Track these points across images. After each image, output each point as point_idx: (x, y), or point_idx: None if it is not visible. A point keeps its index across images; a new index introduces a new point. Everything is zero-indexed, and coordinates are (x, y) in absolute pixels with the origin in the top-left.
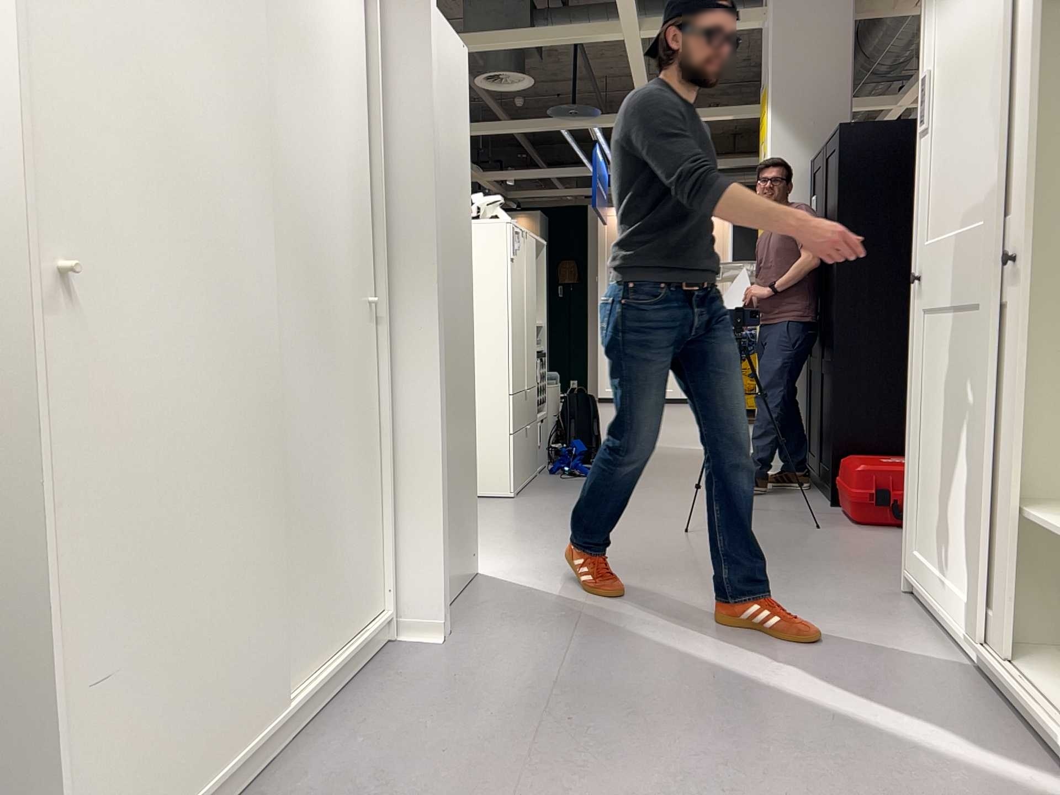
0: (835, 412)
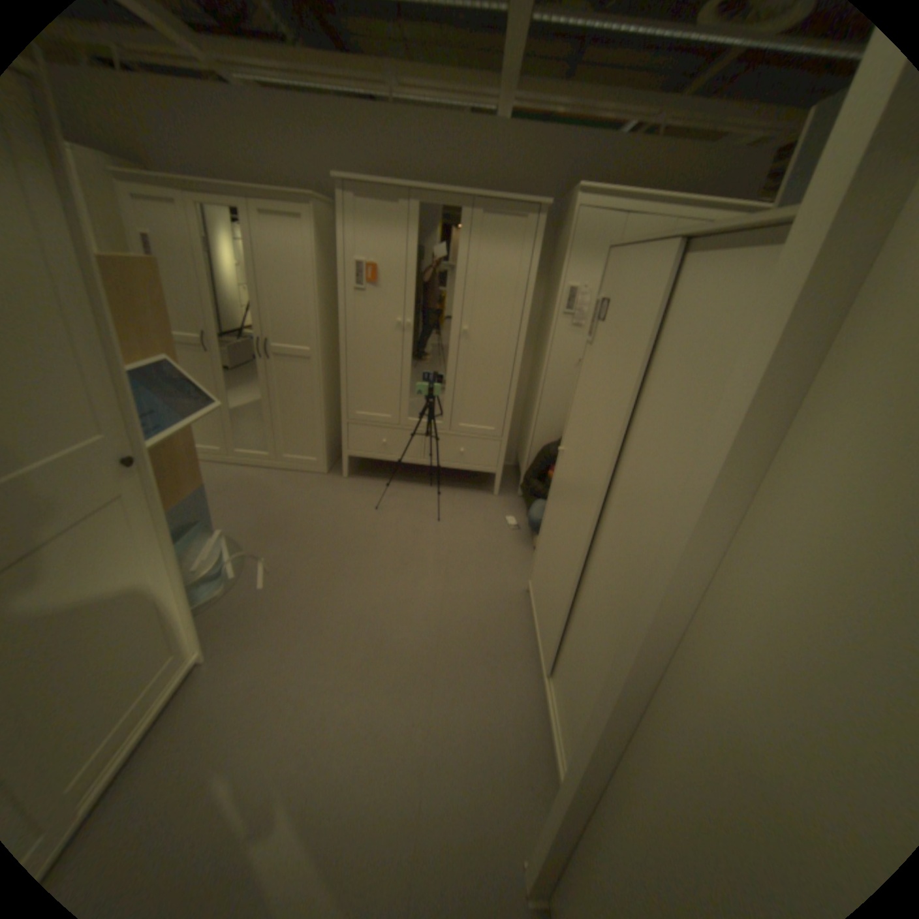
0: None
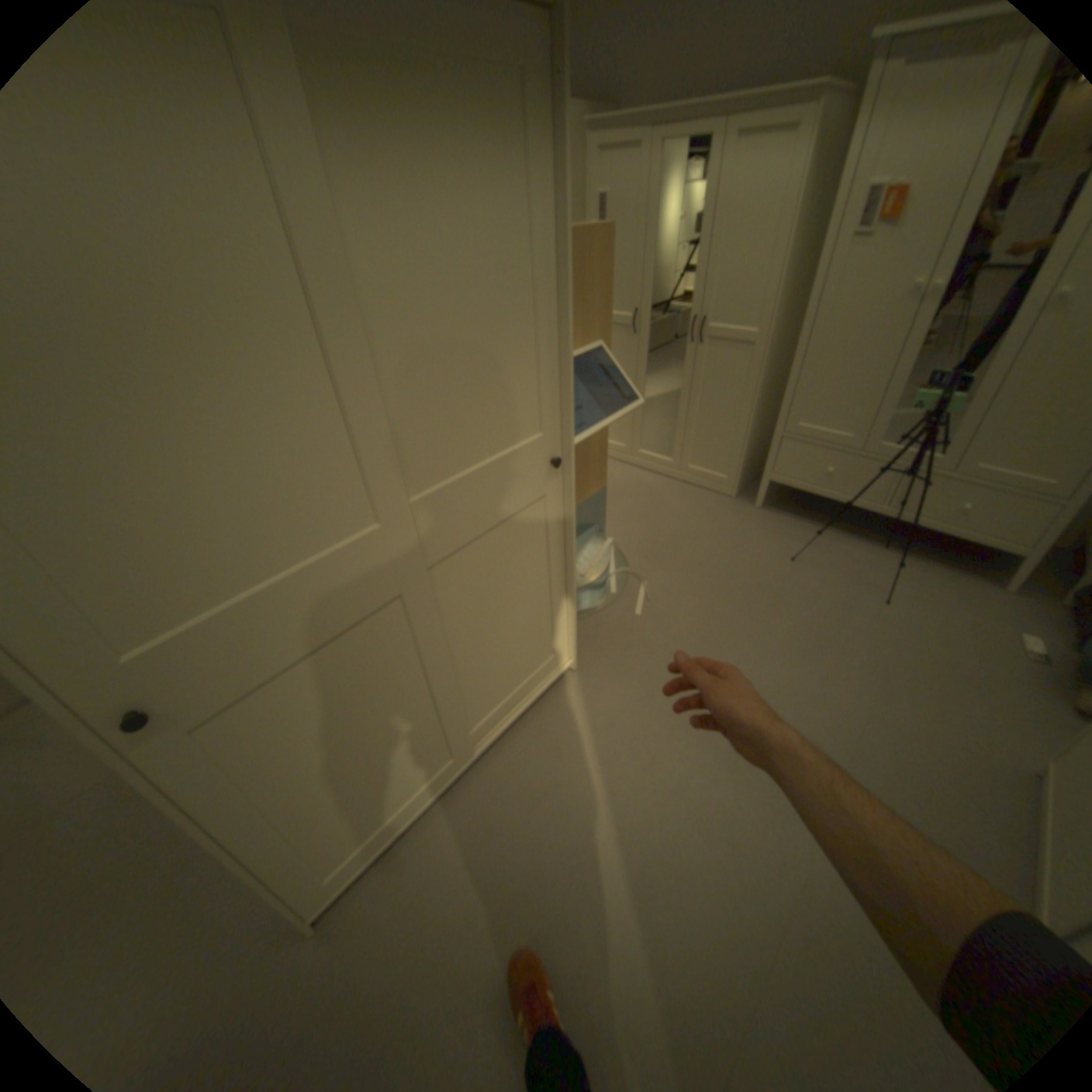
0: None
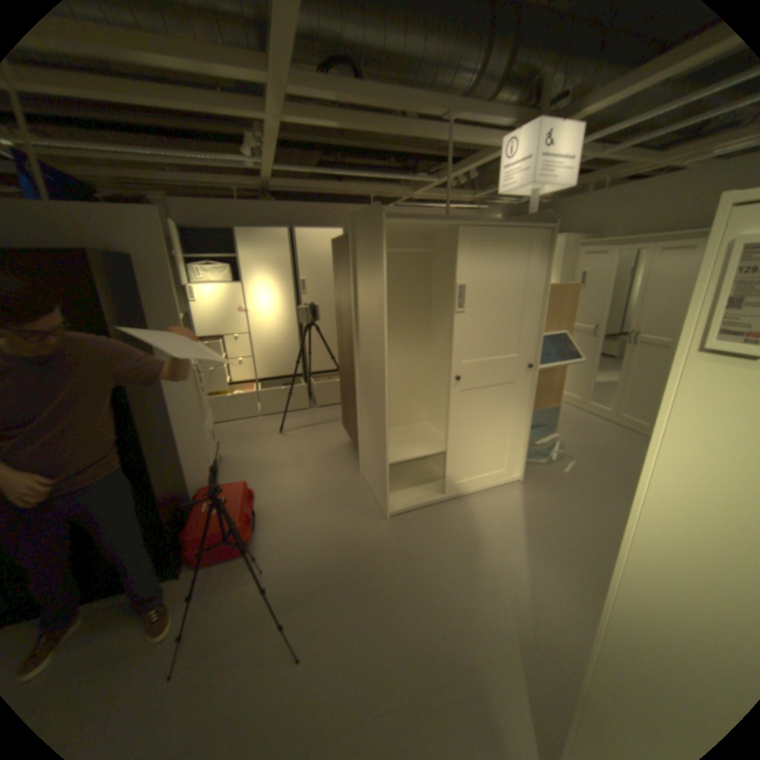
0: (167, 508)
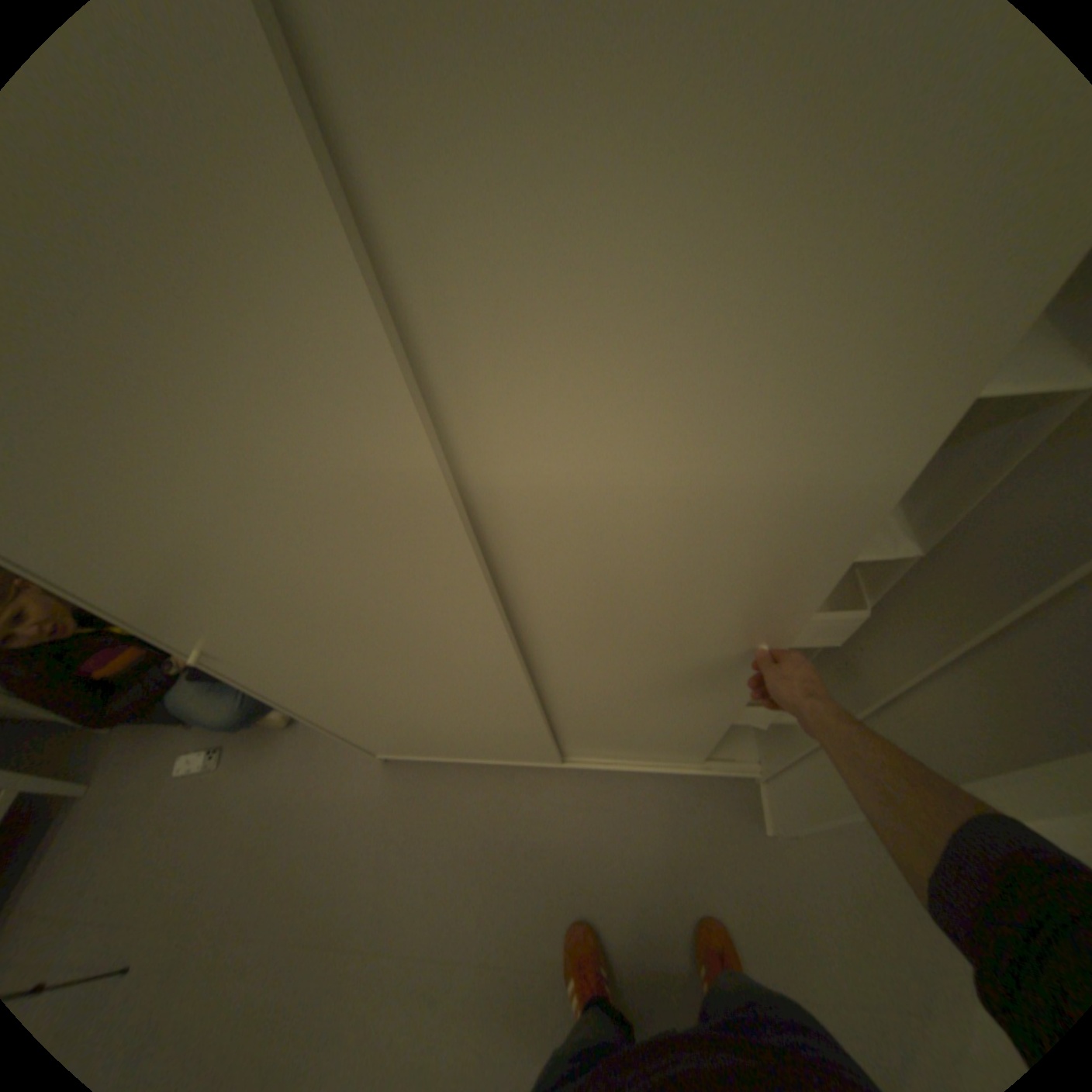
0: None
